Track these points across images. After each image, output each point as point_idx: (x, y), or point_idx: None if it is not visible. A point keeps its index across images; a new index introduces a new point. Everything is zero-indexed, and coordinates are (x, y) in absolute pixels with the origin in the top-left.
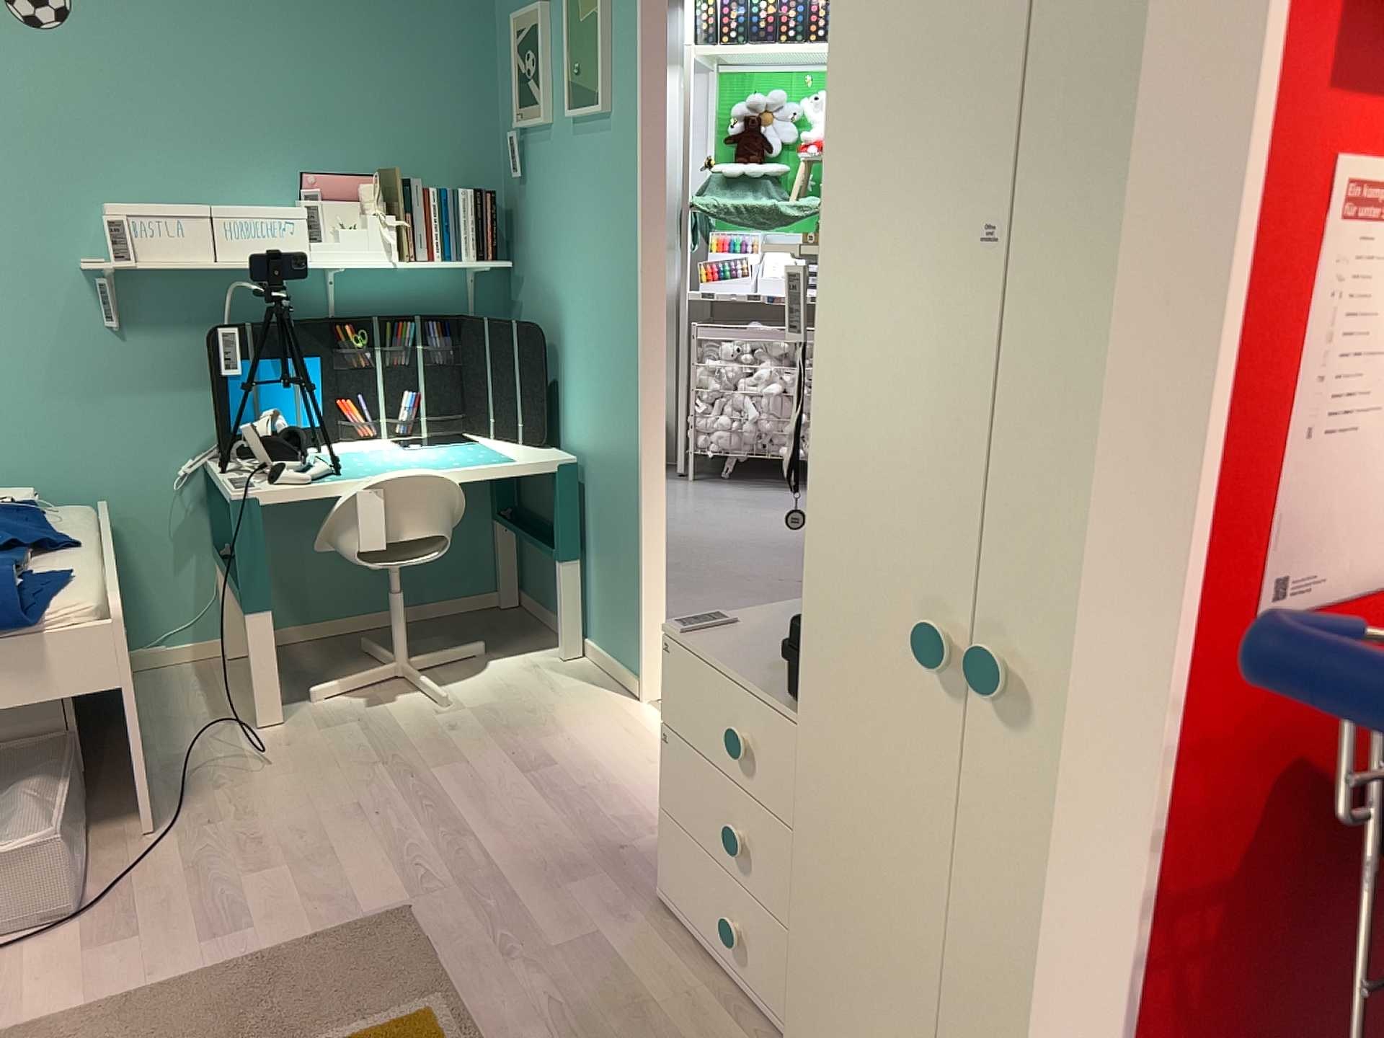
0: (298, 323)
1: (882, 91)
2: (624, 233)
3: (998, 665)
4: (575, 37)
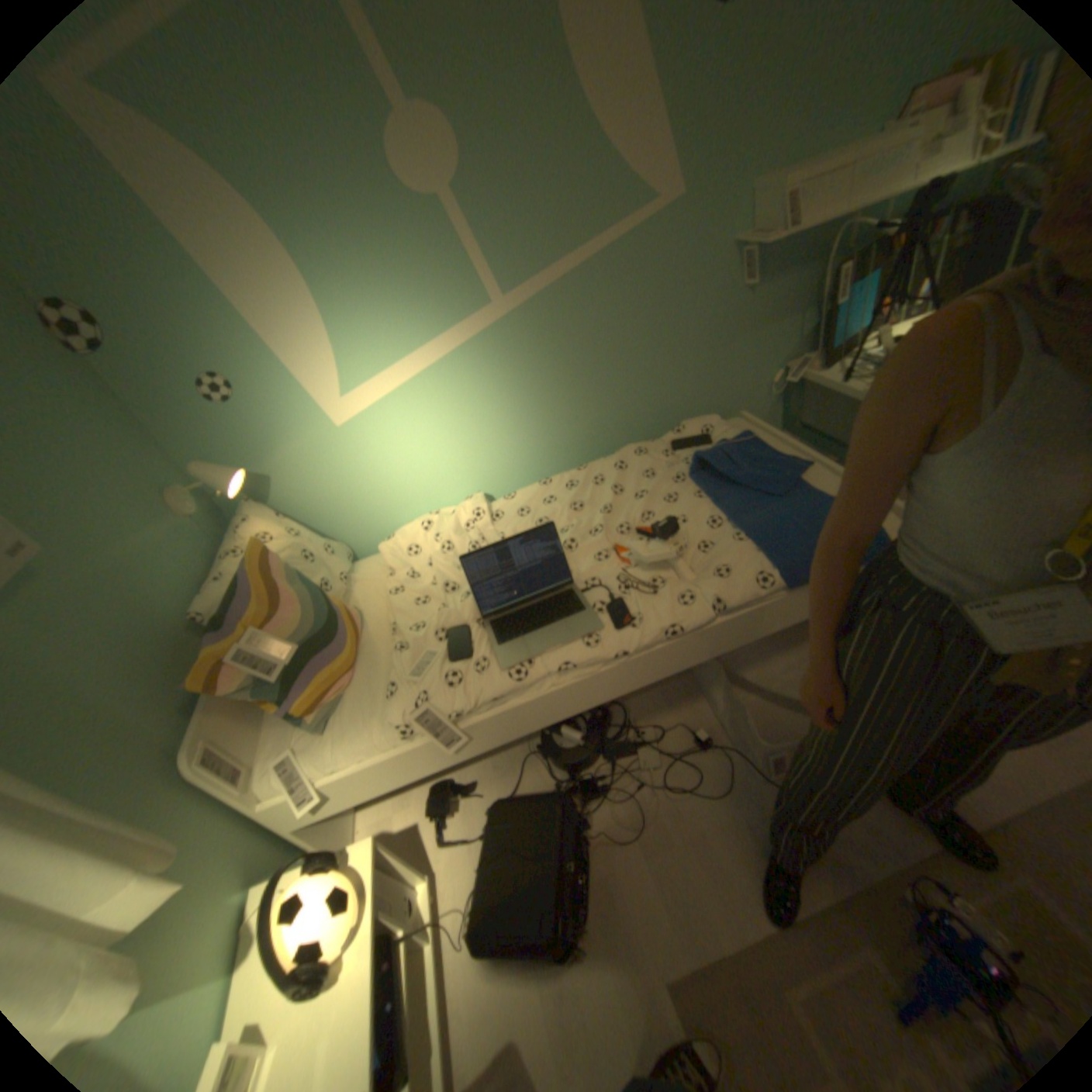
0: (878, 242)
1: None
2: None
3: None
4: None
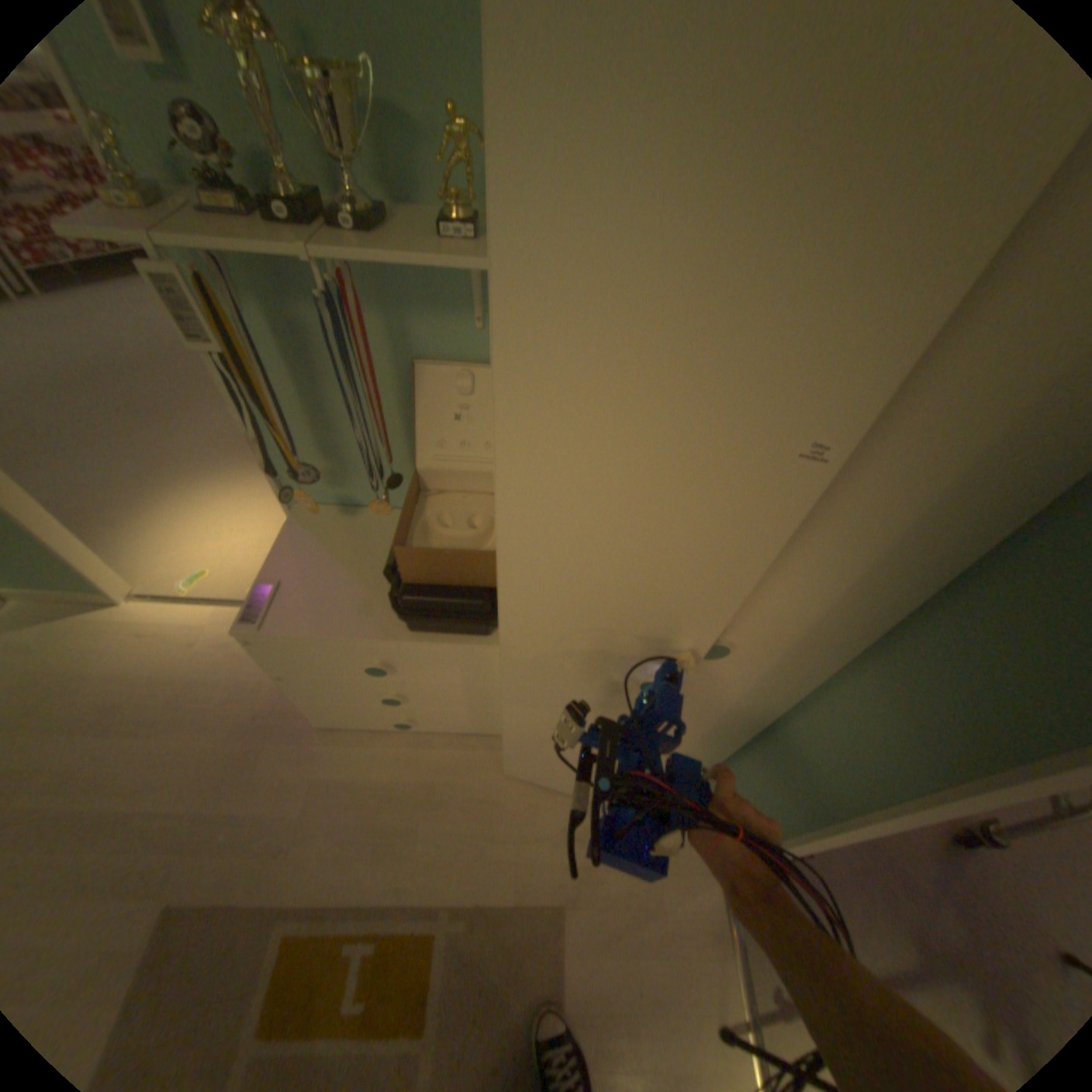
0: None
1: (649, 201)
2: None
3: (725, 650)
4: None
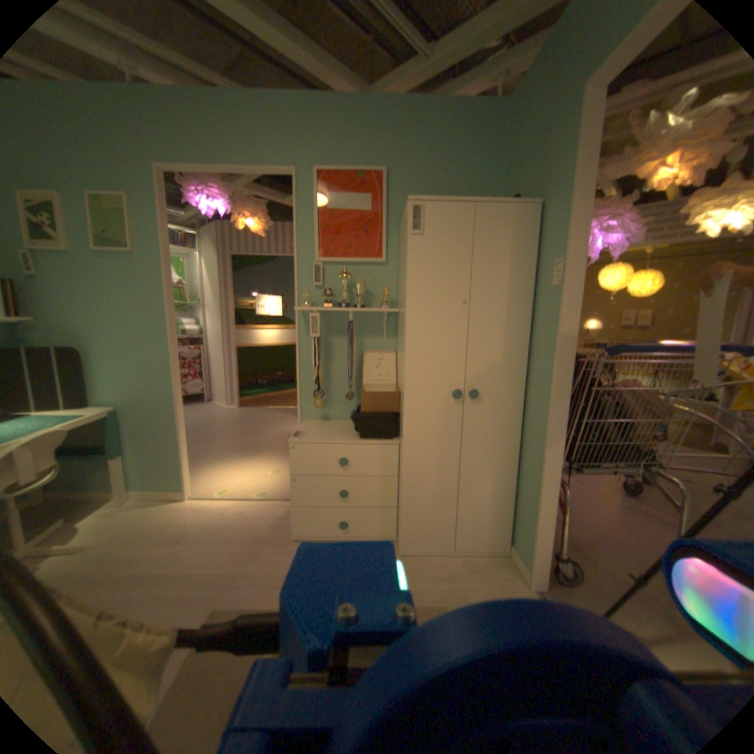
0: None
1: (428, 272)
2: (150, 305)
3: (476, 393)
4: (99, 215)
